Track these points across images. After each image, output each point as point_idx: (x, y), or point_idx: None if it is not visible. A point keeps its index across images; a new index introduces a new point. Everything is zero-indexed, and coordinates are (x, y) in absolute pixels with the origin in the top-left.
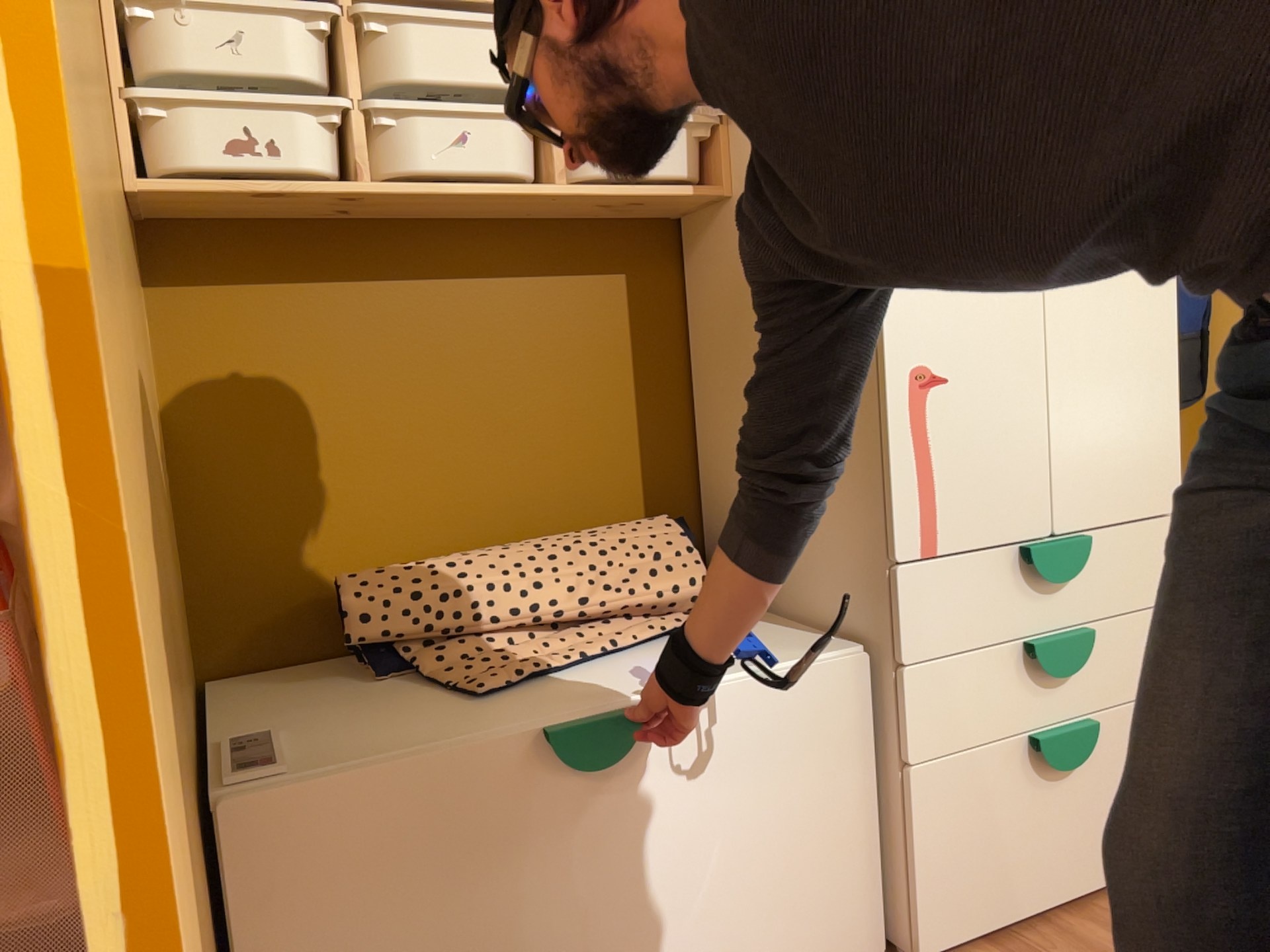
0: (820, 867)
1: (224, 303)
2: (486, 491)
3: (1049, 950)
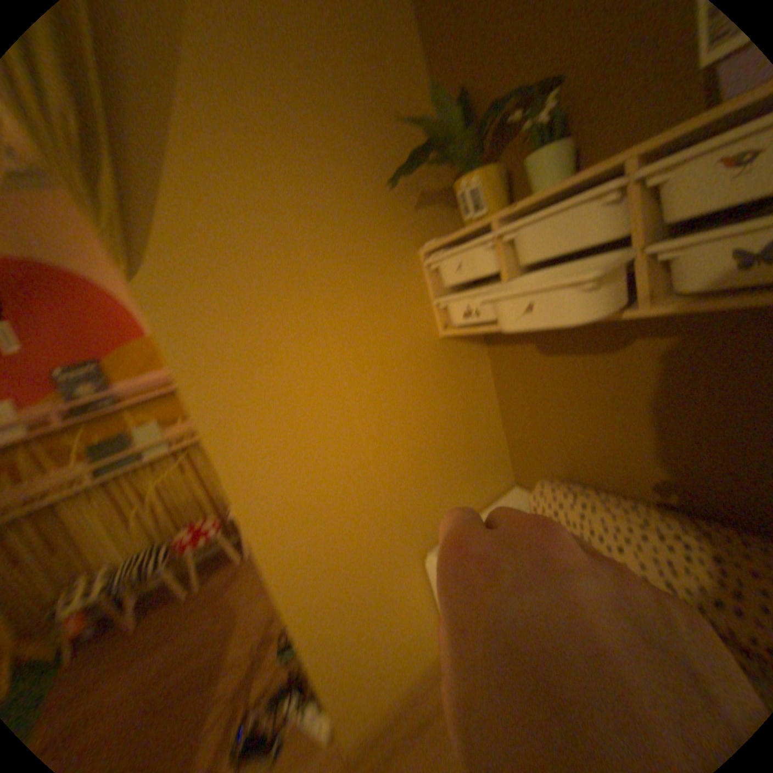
0: None
1: (510, 350)
2: (643, 464)
3: None
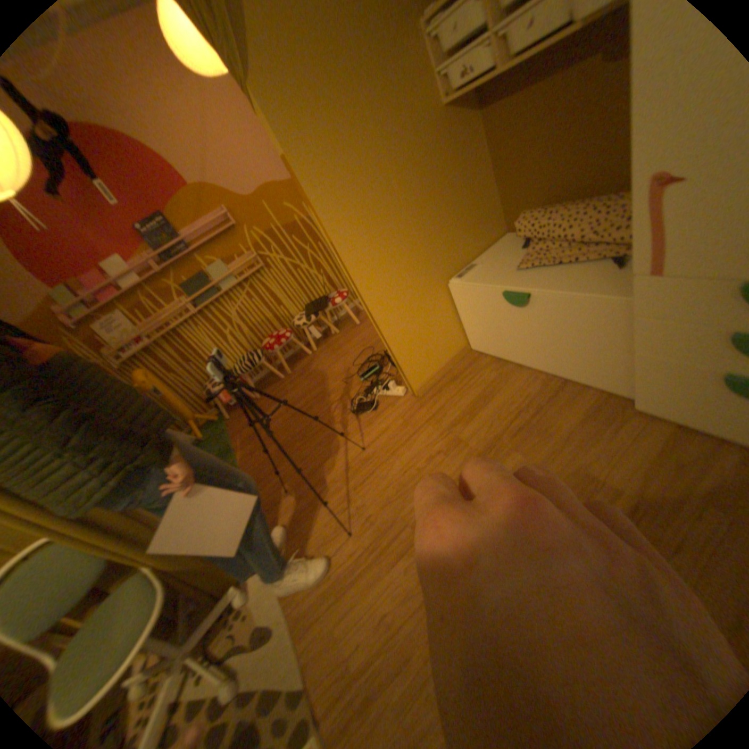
0: (602, 360)
1: (498, 107)
2: (592, 168)
3: (689, 443)
